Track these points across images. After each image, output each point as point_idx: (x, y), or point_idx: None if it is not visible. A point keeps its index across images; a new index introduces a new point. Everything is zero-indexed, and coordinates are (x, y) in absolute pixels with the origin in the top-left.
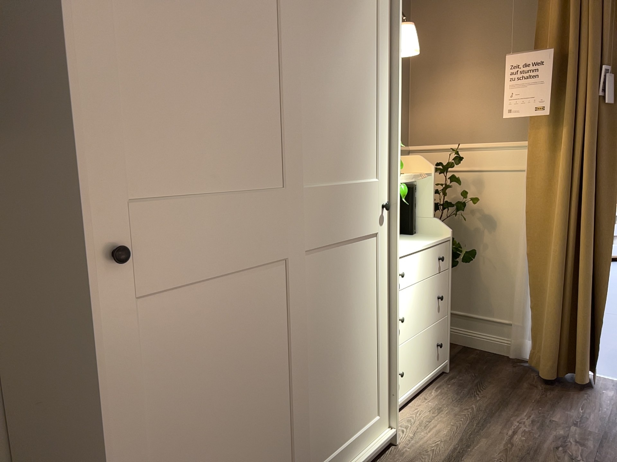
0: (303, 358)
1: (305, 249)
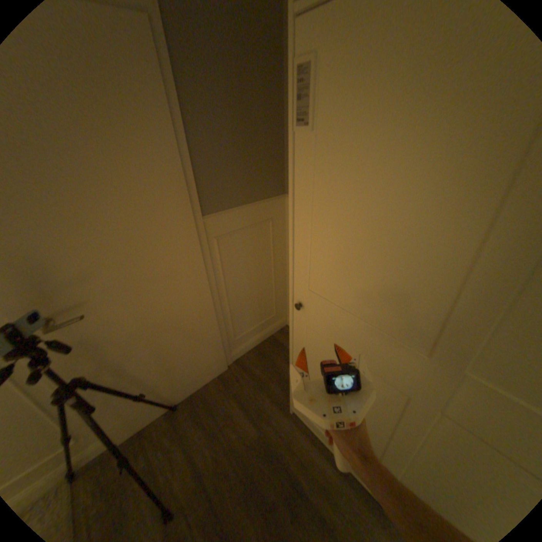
0: (397, 457)
1: (442, 415)
